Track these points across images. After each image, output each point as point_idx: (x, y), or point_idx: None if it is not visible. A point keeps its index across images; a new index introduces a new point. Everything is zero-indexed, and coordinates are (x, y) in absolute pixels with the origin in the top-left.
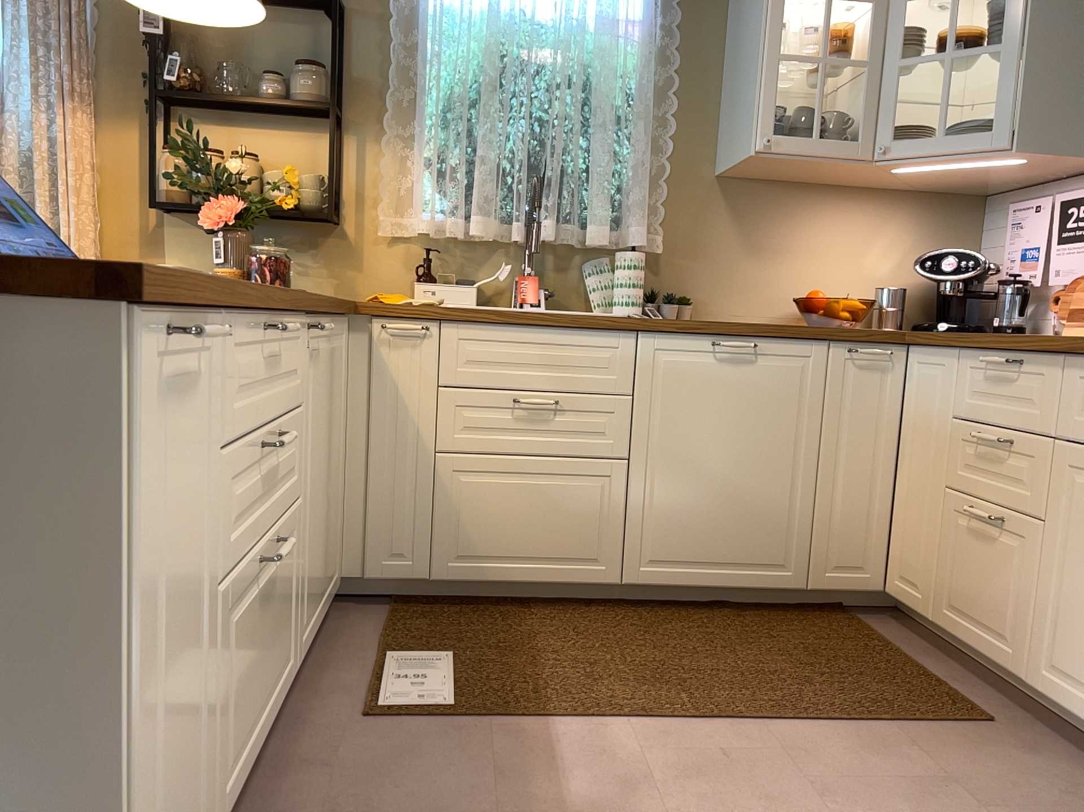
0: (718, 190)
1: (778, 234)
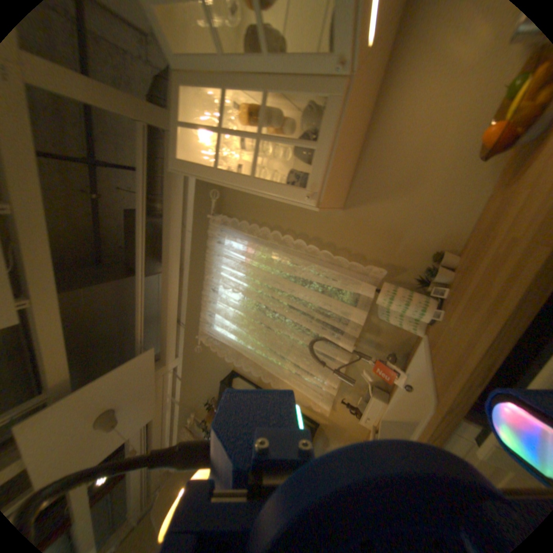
0: (352, 208)
1: (404, 158)
